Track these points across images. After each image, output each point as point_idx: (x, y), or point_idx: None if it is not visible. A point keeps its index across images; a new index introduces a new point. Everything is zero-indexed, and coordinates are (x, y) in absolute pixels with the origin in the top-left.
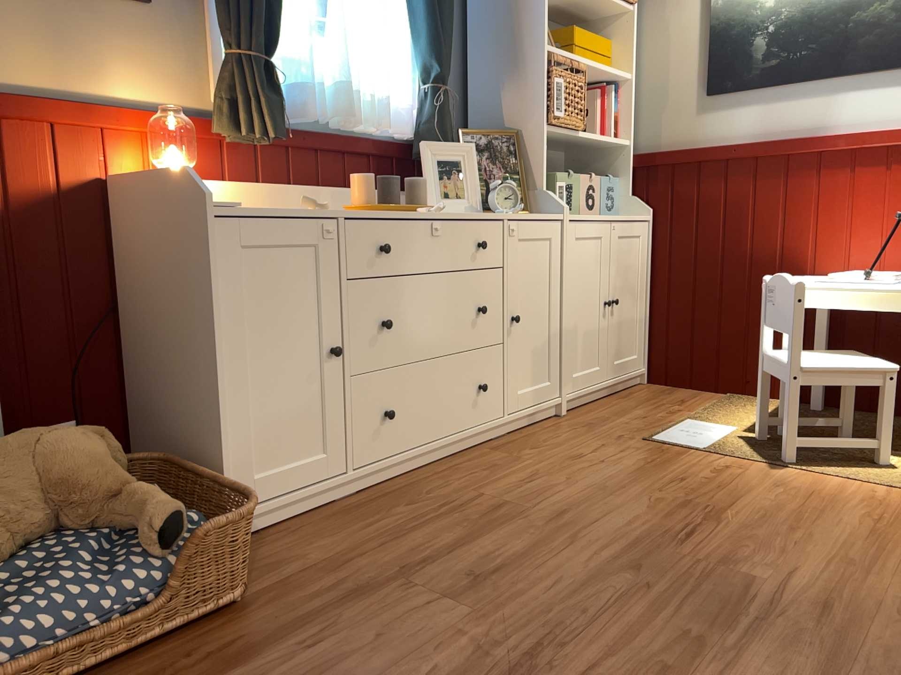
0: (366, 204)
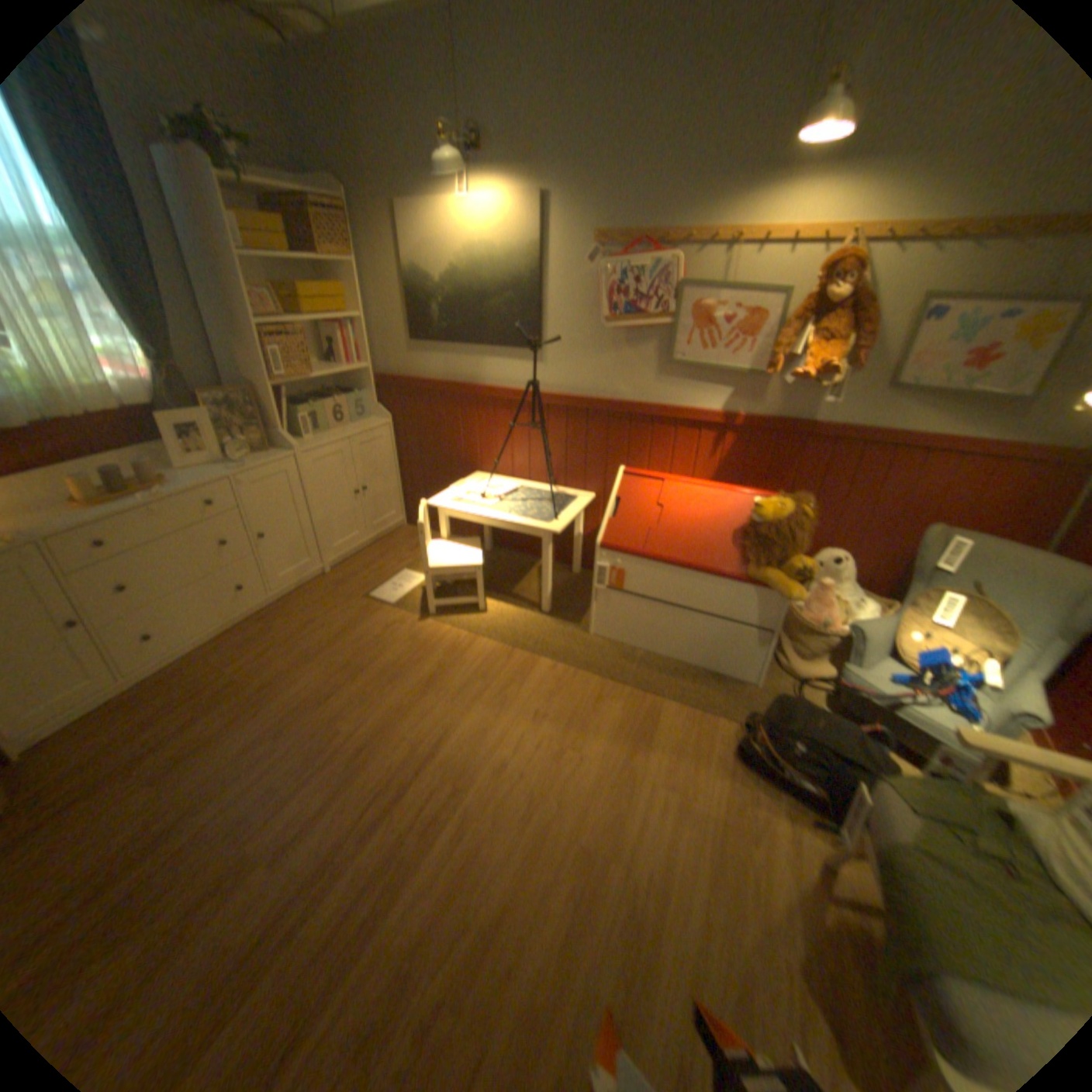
0: (84, 502)
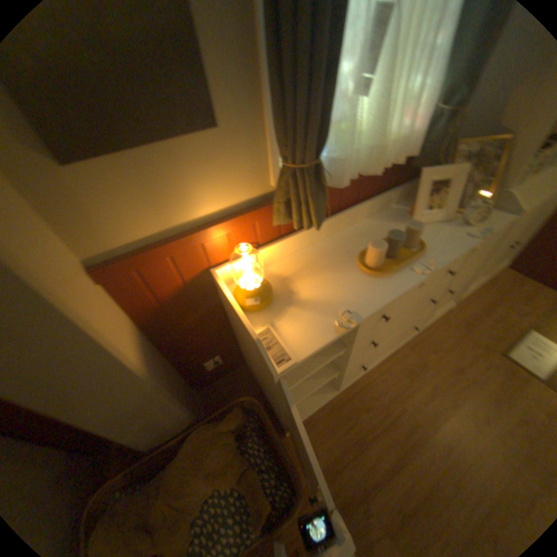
0: (377, 268)
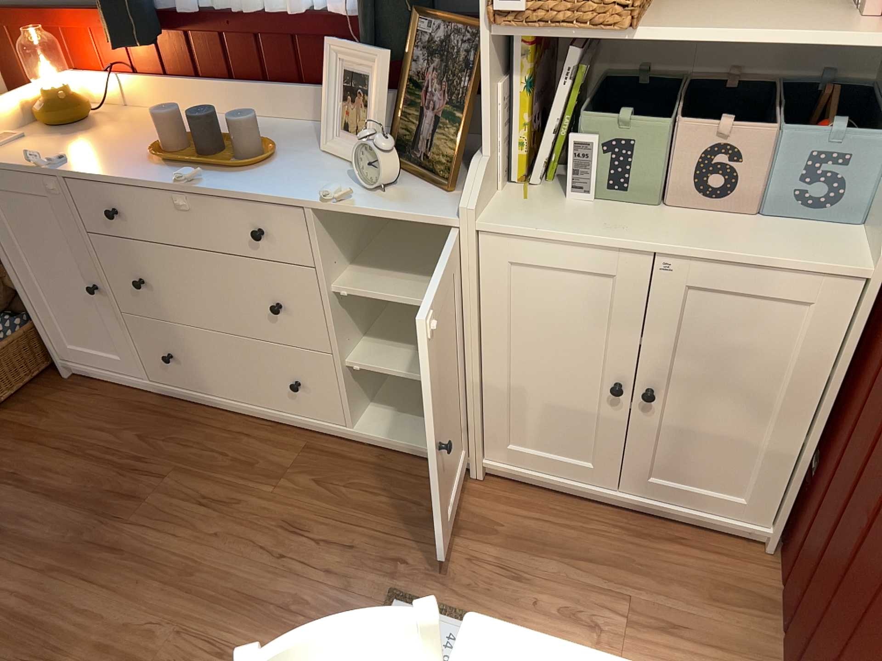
0: (162, 152)
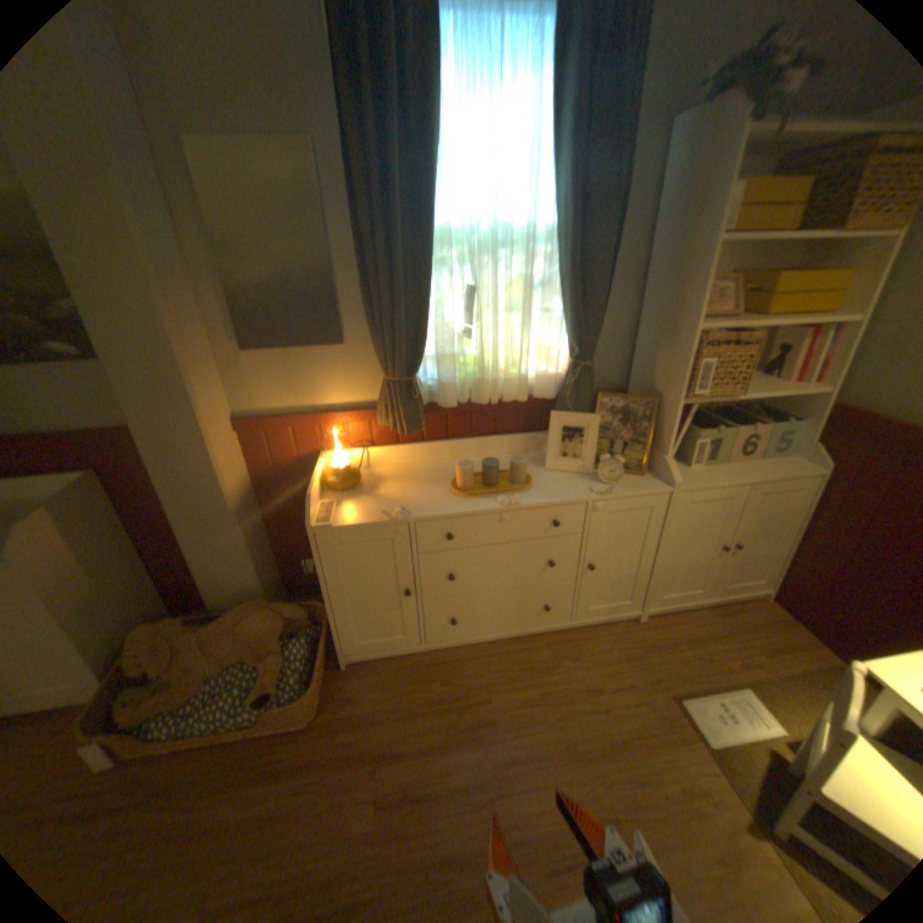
0: (460, 490)
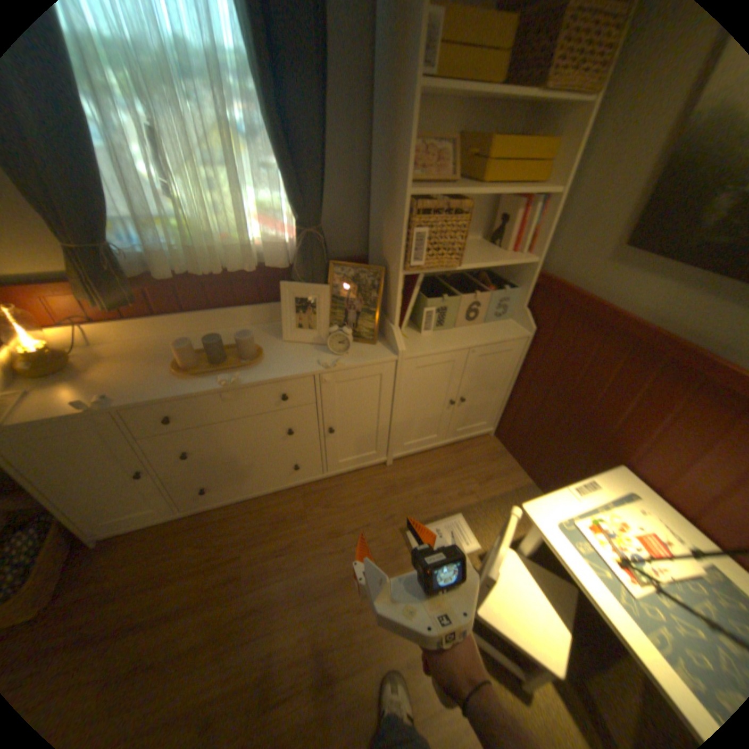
0: (179, 369)
